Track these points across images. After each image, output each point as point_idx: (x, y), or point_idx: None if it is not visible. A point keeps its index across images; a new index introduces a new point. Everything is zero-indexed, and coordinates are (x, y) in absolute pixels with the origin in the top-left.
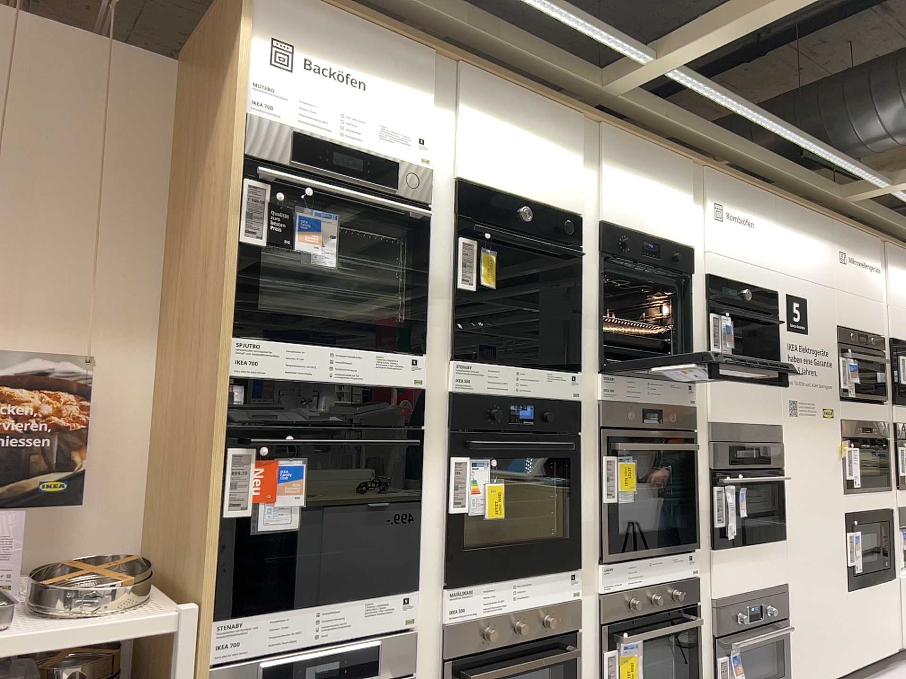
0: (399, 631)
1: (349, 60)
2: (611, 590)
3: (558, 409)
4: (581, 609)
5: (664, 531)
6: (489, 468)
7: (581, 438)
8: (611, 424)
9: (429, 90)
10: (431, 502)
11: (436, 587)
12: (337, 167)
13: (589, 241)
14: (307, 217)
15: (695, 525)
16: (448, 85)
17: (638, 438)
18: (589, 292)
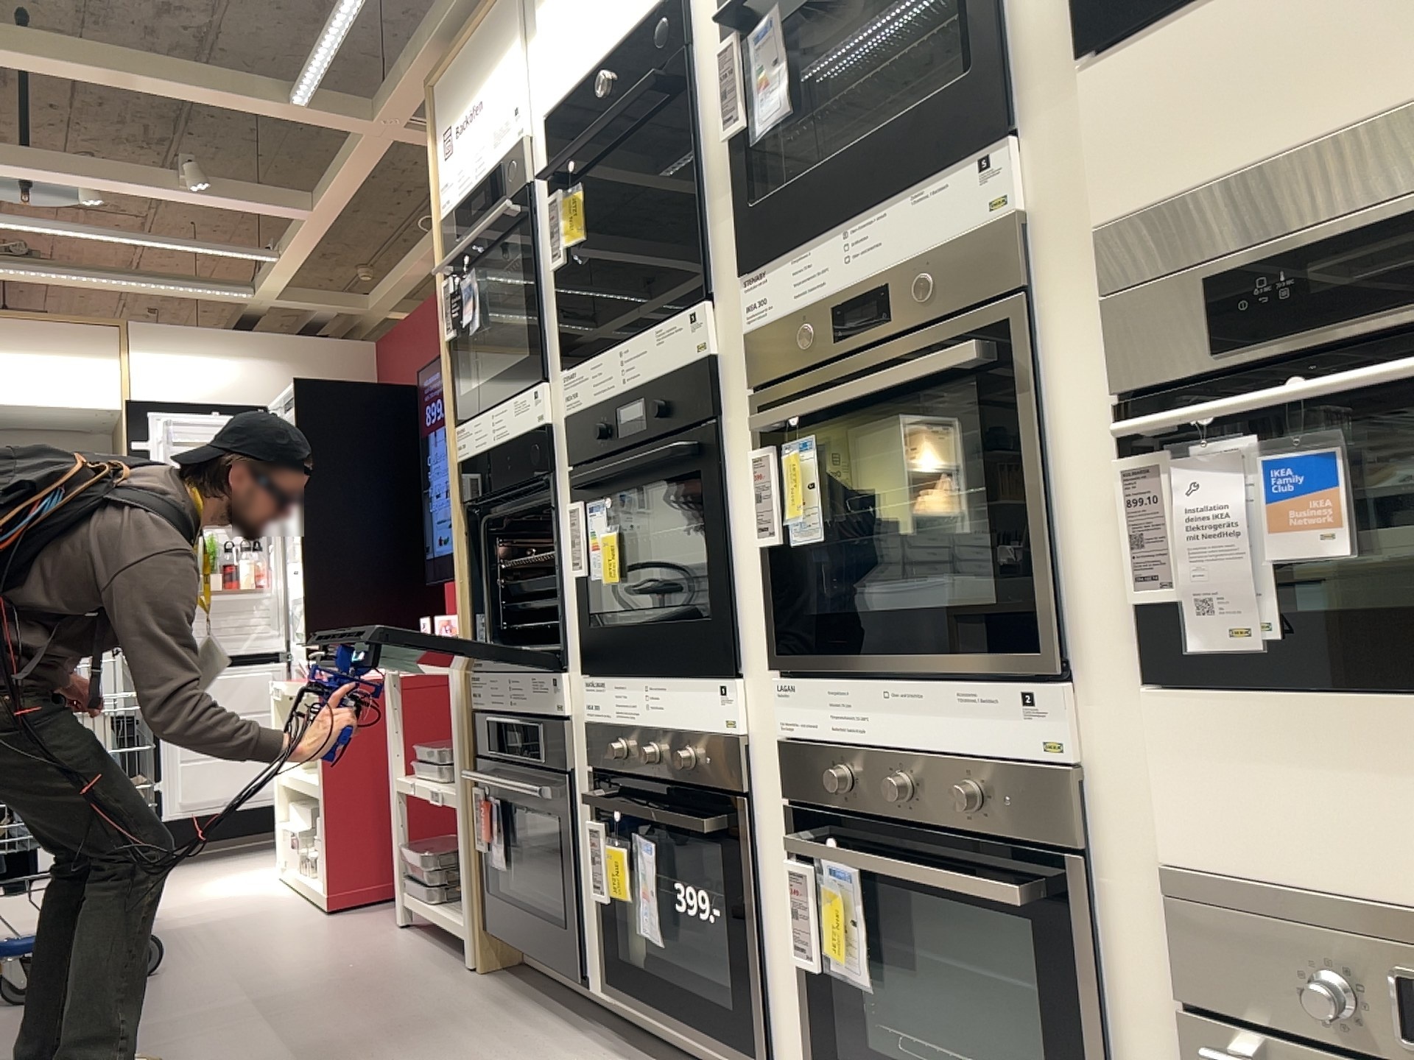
0: (553, 718)
1: (470, 92)
2: (796, 739)
3: (673, 386)
4: (757, 761)
5: (940, 613)
6: (601, 510)
7: (728, 424)
8: (764, 377)
9: (512, 39)
10: (570, 564)
11: (582, 673)
12: (472, 219)
13: (706, 16)
14: (465, 288)
15: (1041, 599)
16: (531, 4)
17: (827, 385)
18: (715, 121)
